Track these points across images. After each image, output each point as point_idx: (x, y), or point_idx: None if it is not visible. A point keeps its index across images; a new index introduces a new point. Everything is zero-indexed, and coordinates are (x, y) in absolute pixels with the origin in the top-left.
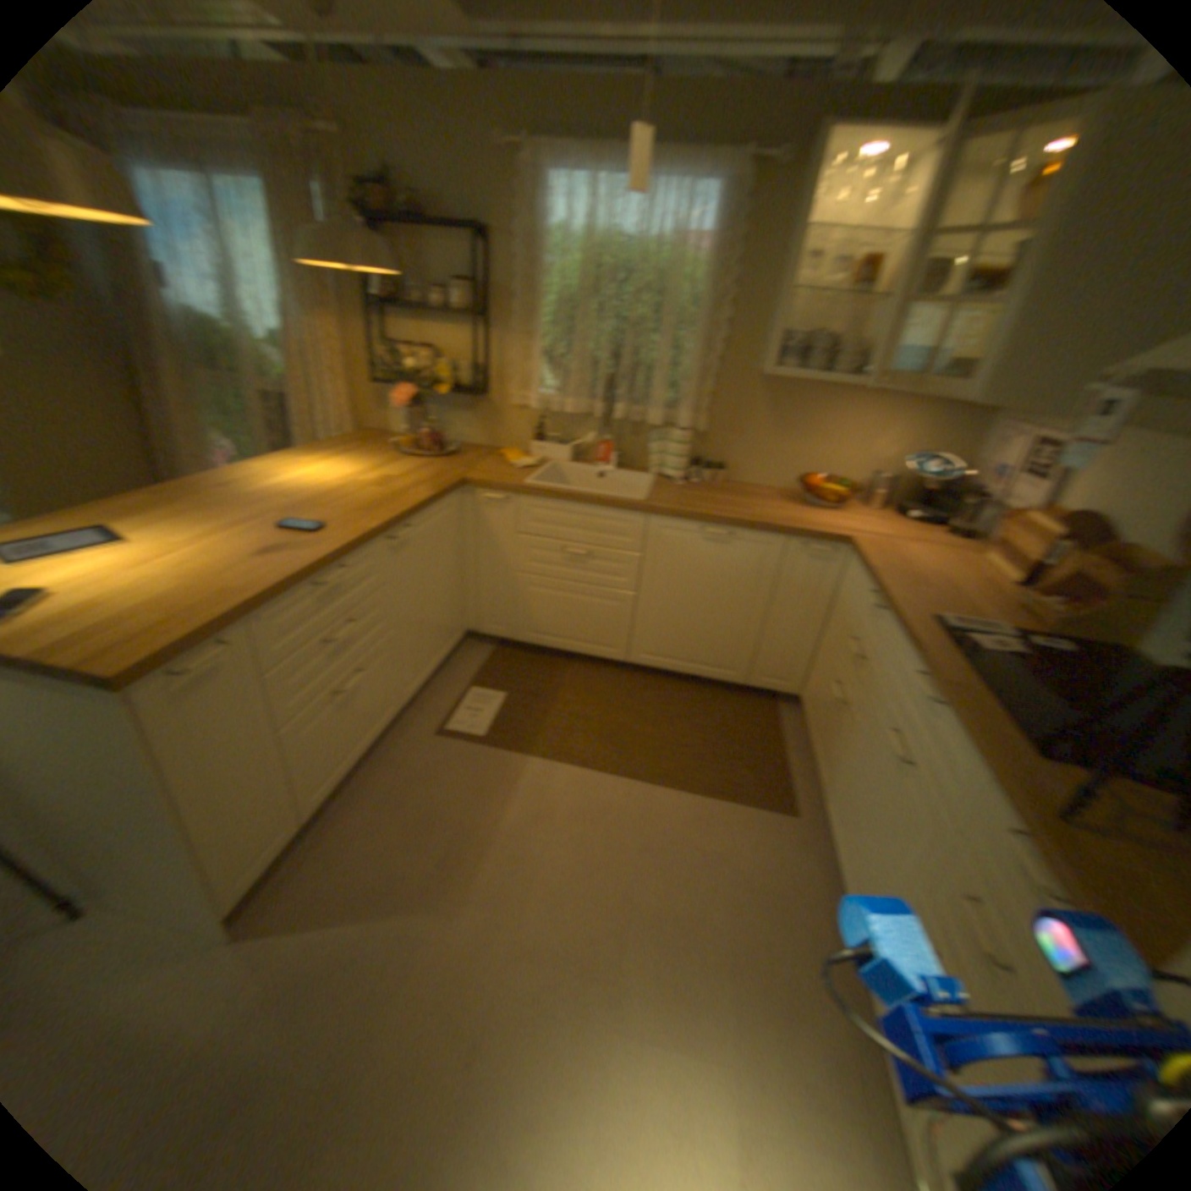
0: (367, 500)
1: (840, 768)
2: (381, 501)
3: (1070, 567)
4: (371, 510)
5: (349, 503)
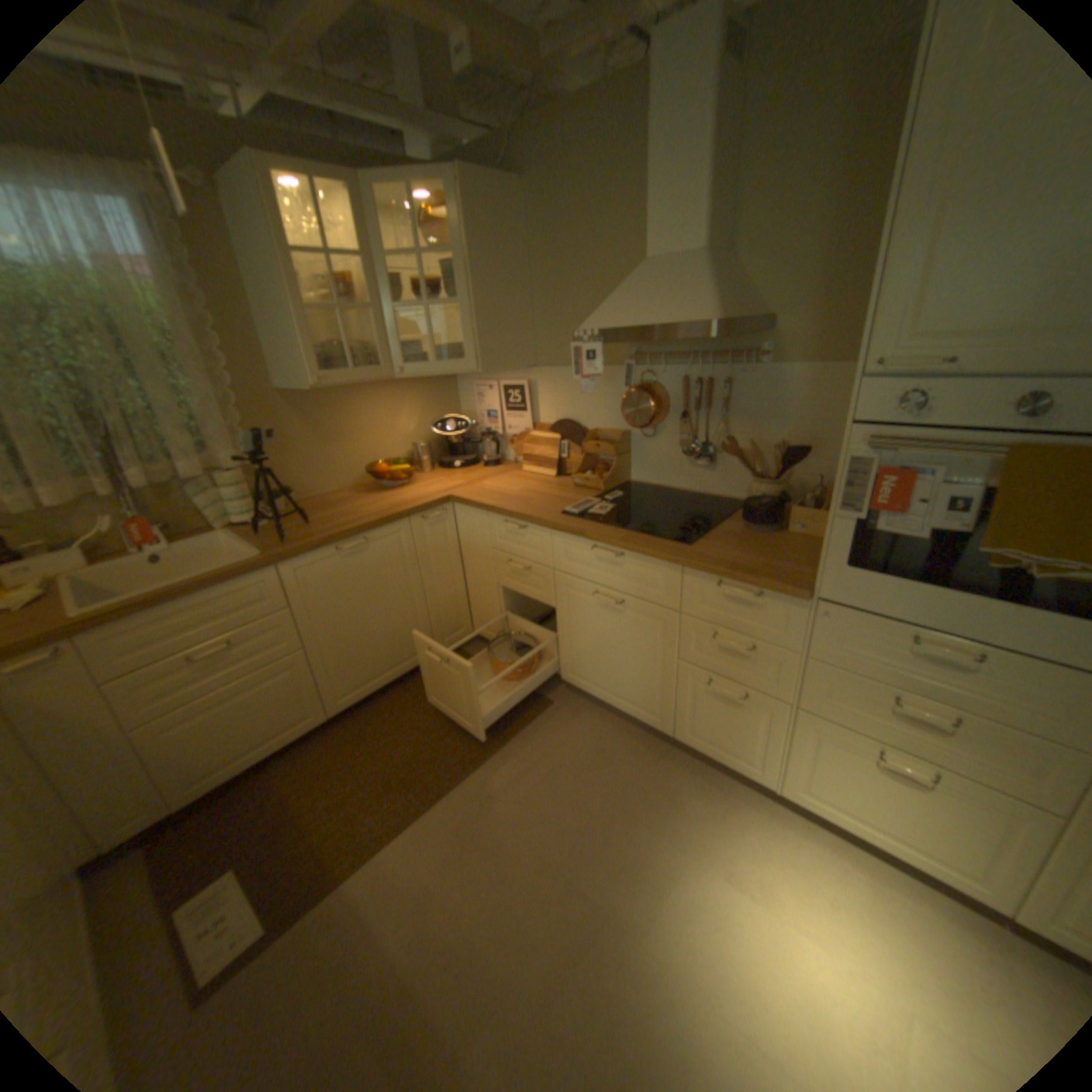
0: None
1: (555, 648)
2: None
3: (574, 454)
4: None
5: None
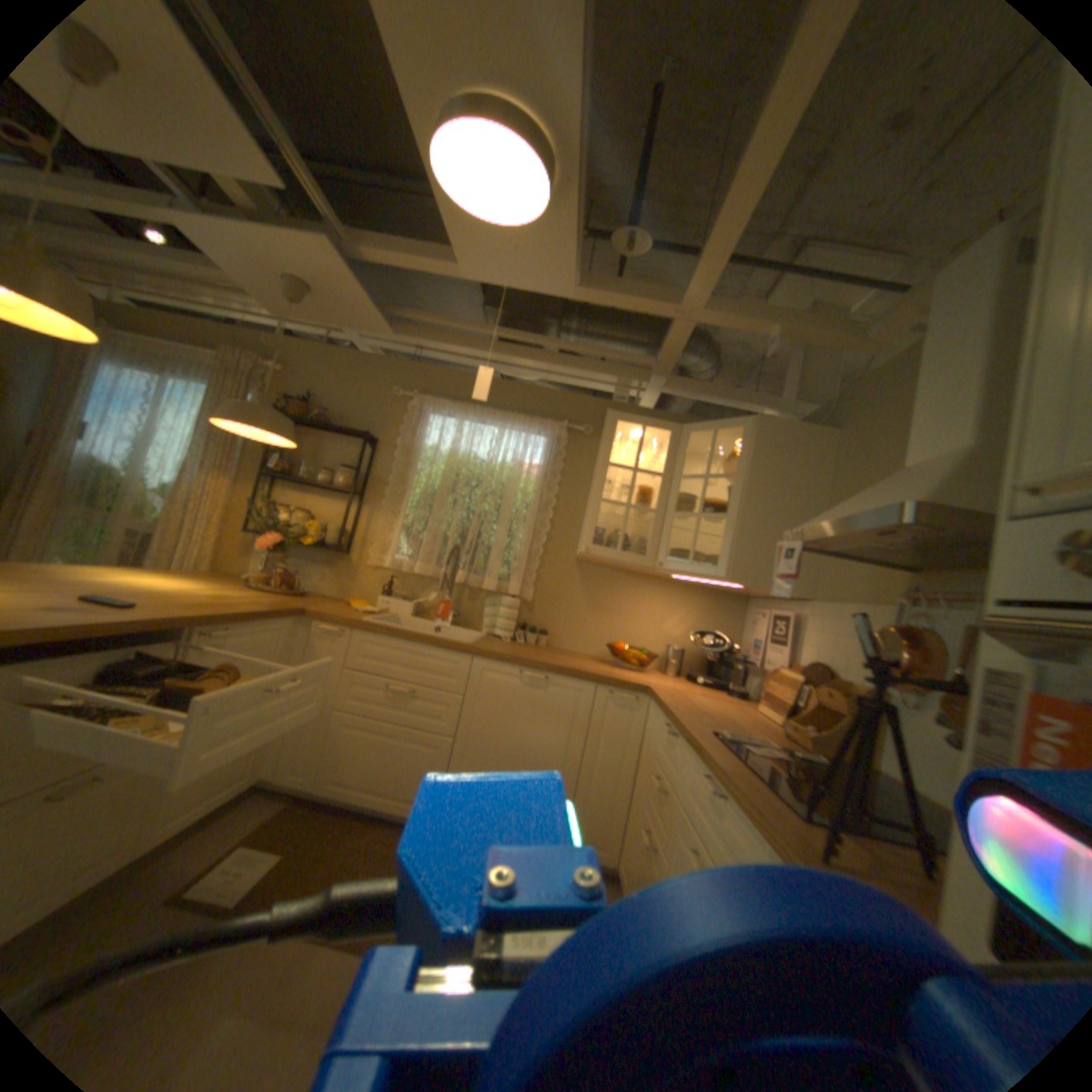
0: (192, 604)
1: None
2: (206, 606)
3: (814, 707)
4: (192, 608)
5: (170, 602)
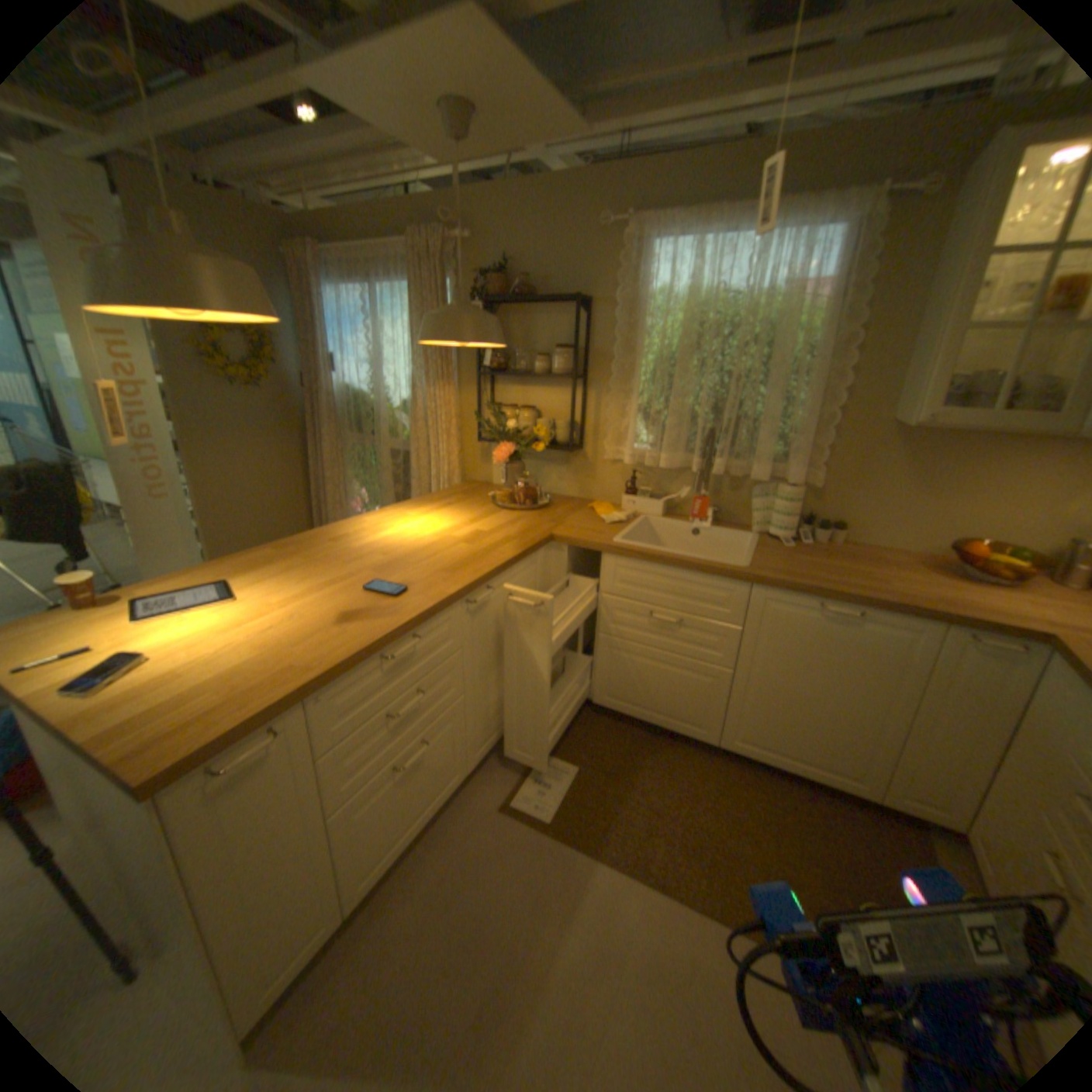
0: (452, 559)
1: None
2: (464, 560)
3: None
4: (453, 570)
5: (434, 562)
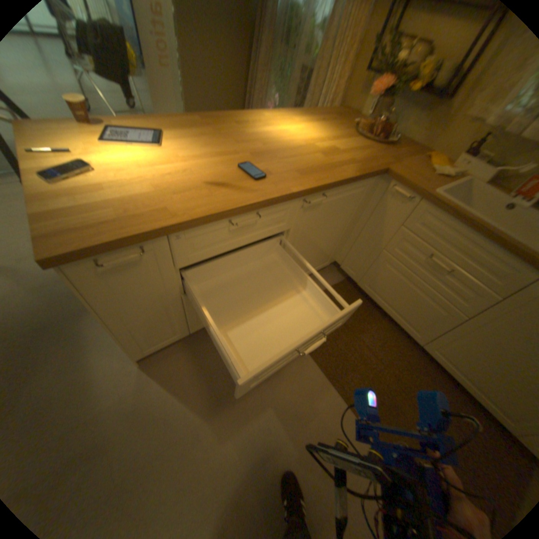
0: (308, 163)
1: None
2: (316, 167)
3: None
4: (304, 172)
5: (294, 161)
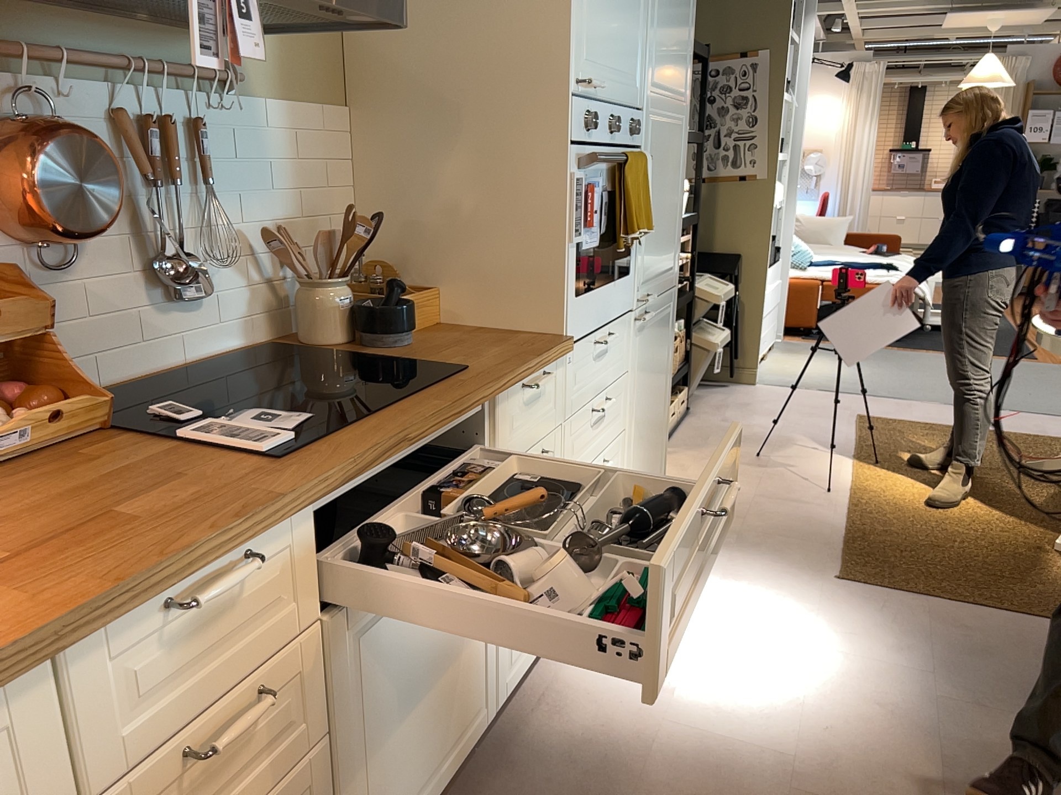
0: None
1: None
2: None
3: None
4: None
5: None
